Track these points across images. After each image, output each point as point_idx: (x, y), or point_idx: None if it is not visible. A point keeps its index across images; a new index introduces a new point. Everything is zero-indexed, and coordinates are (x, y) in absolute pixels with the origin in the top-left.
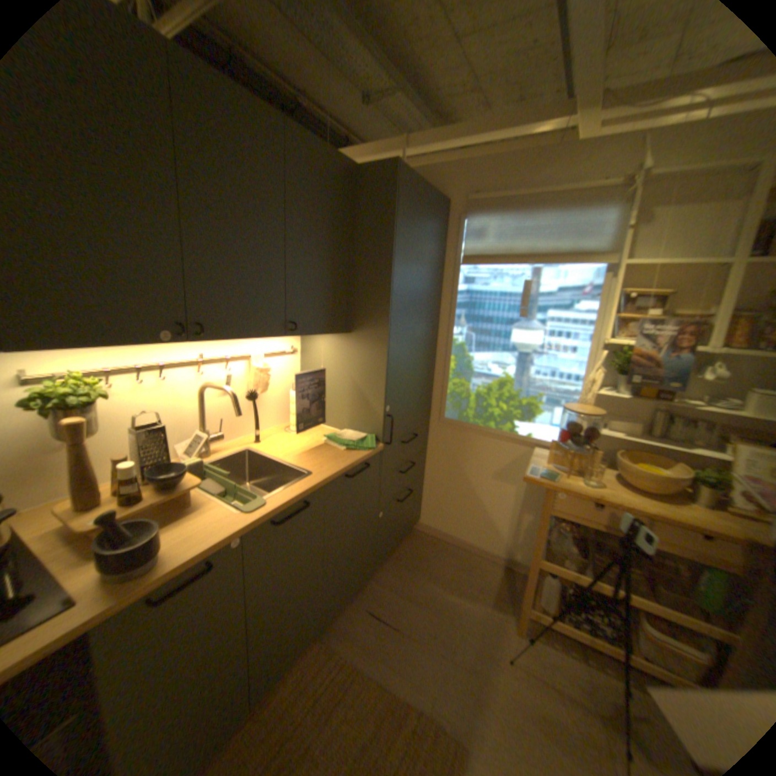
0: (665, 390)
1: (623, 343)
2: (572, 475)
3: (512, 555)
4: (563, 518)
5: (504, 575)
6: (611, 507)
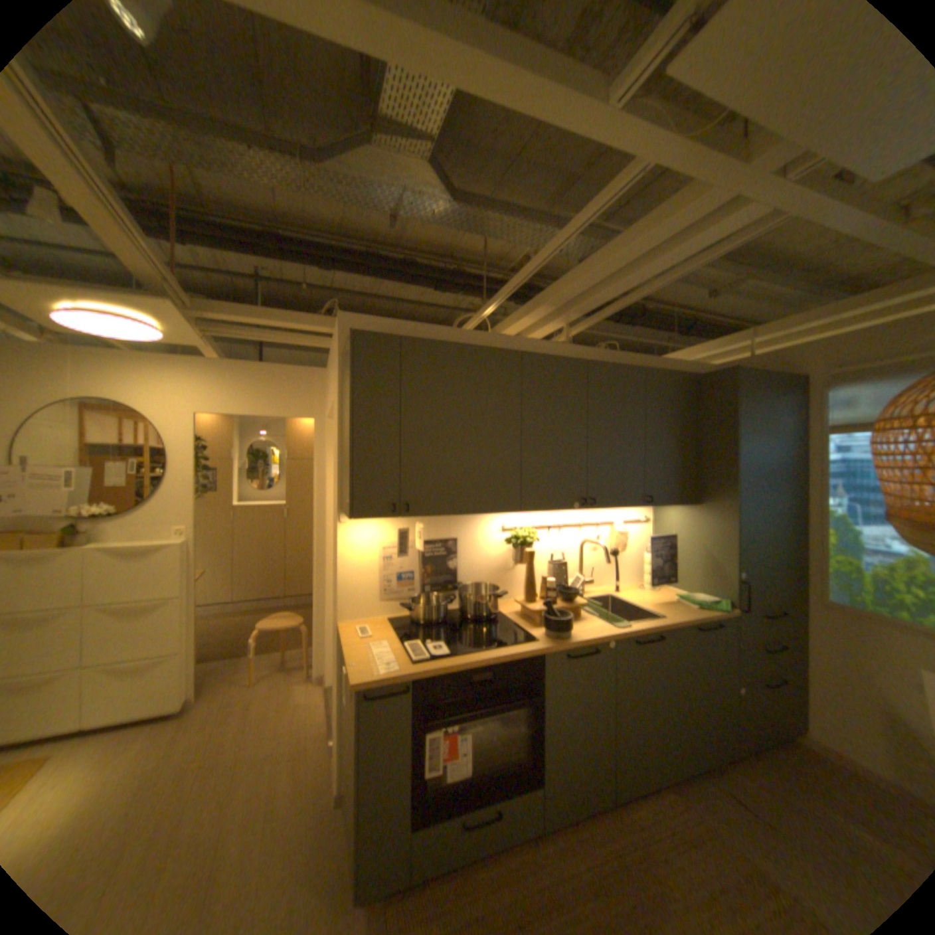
0: None
1: None
2: None
3: None
4: None
5: None
6: None
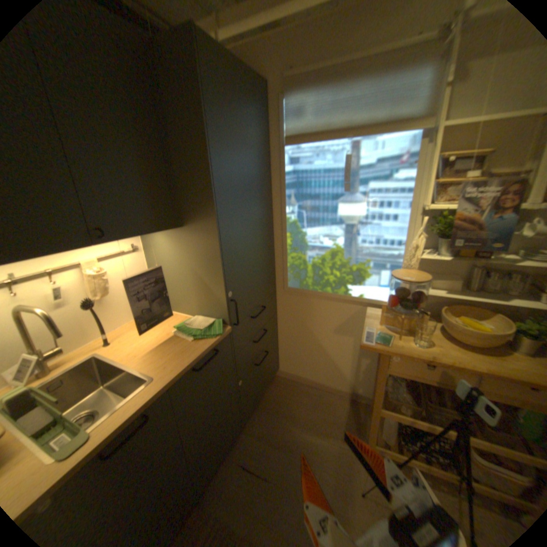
0: (484, 248)
1: (441, 206)
2: (403, 335)
3: (355, 390)
4: (398, 376)
5: (350, 407)
6: (443, 367)
